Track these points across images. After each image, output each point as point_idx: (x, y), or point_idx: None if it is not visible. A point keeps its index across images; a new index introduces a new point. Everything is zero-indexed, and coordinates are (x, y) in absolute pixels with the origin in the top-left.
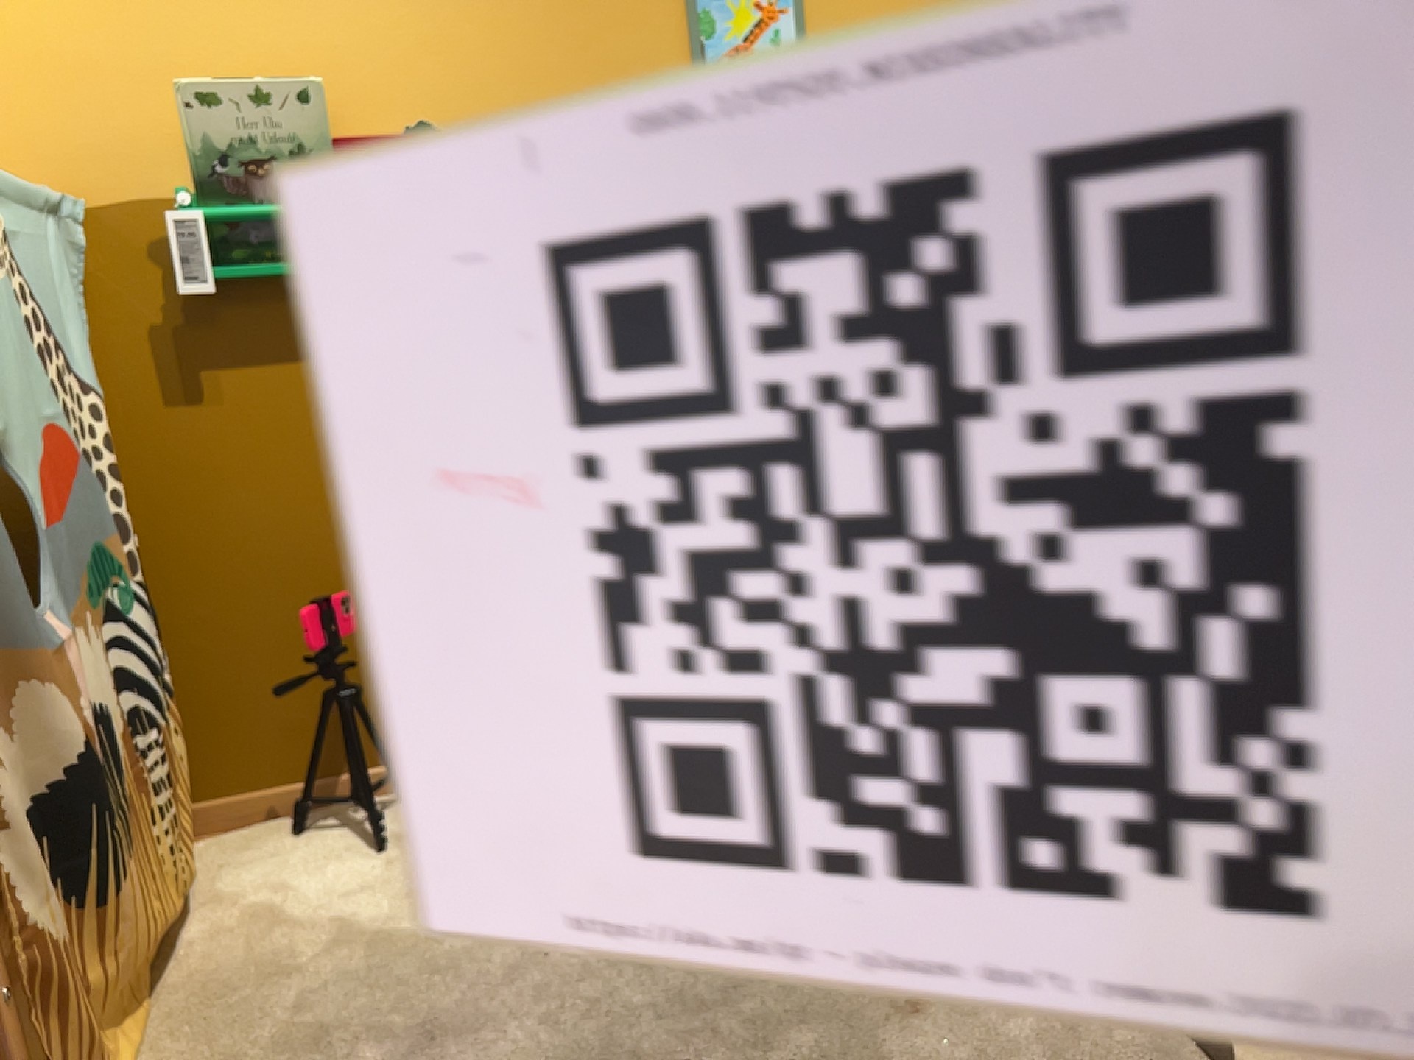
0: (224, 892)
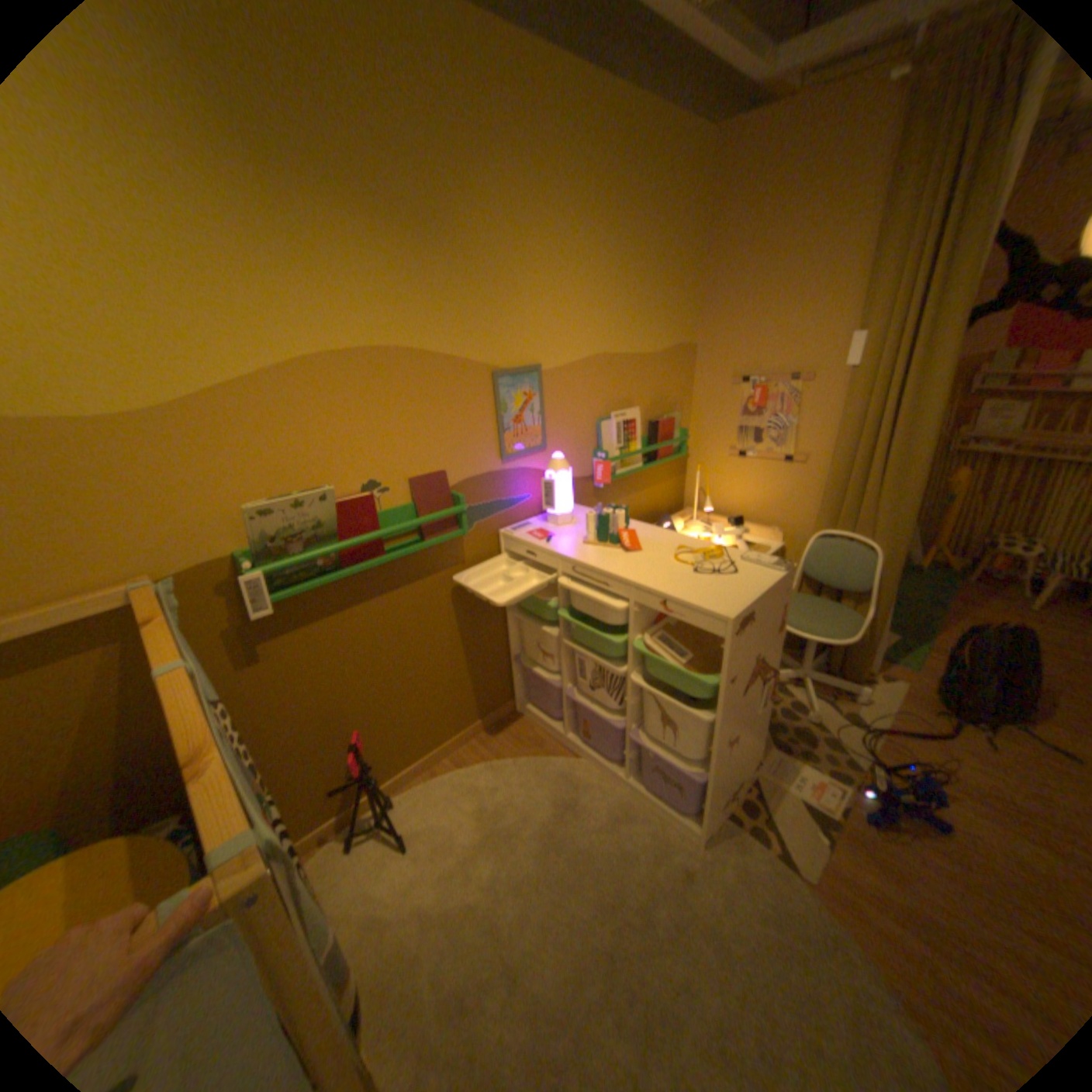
0: (337, 916)
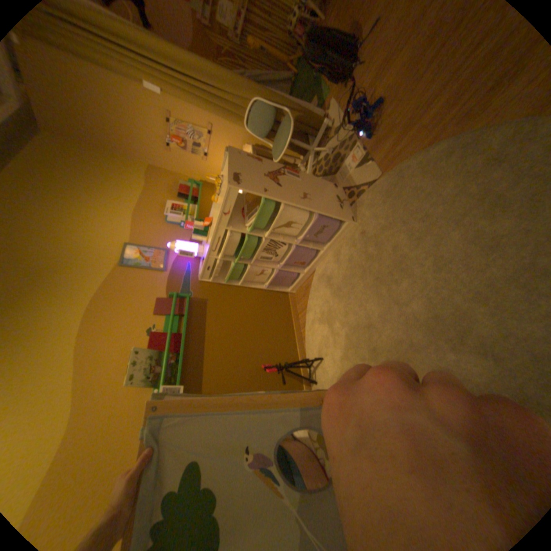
0: None
